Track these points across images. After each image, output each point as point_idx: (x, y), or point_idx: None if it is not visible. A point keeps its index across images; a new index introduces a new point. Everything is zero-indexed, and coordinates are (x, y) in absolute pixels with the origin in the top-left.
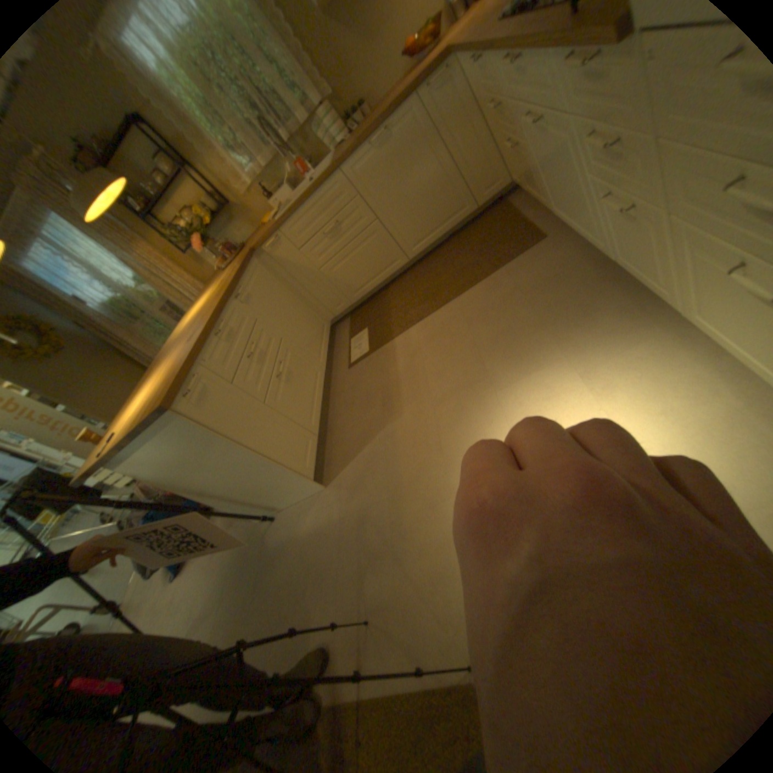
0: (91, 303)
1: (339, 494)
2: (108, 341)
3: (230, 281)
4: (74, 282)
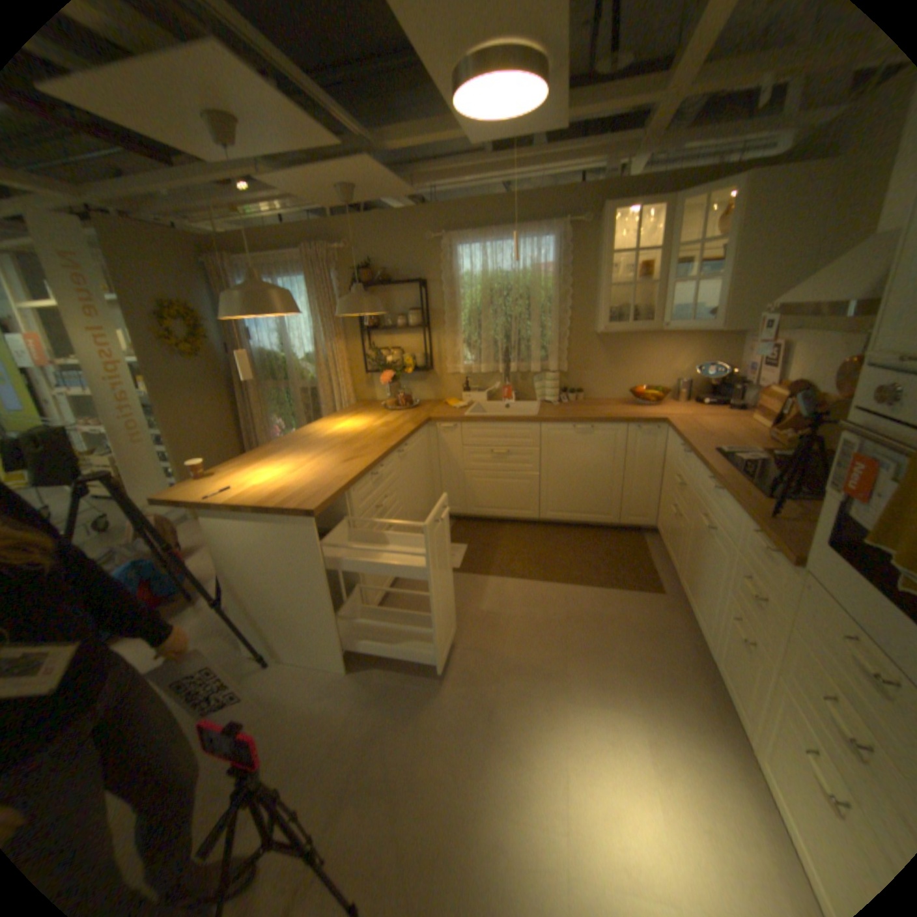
0: (253, 343)
1: (356, 694)
2: (233, 376)
3: (401, 435)
4: (259, 321)
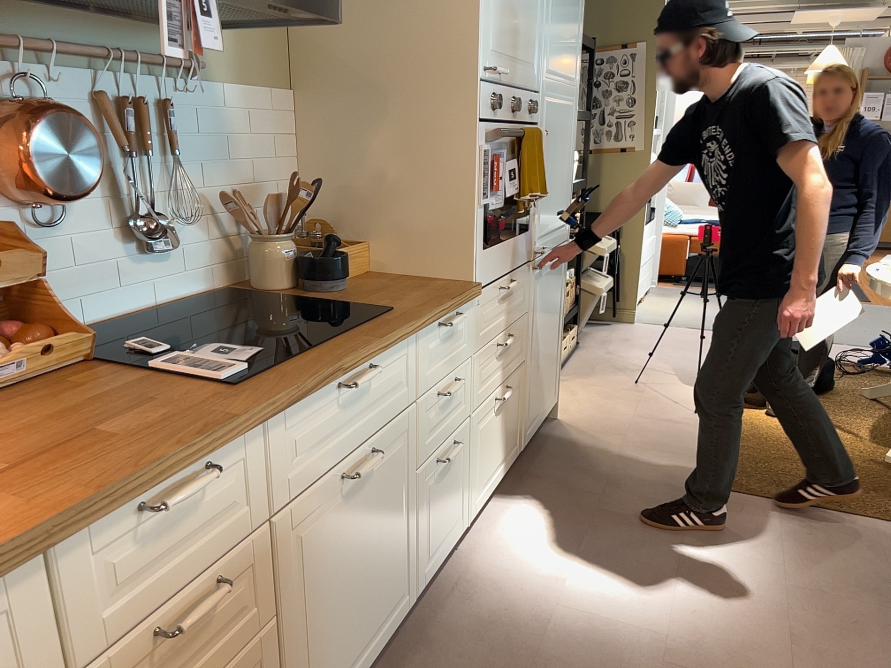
0: None
1: None
2: None
3: None
4: None
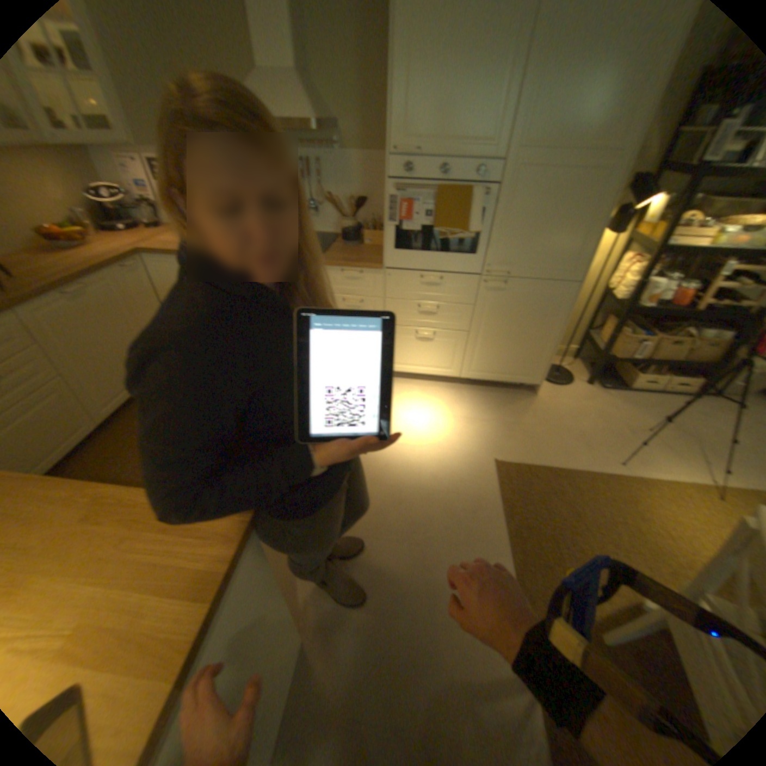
0: None
1: (327, 612)
2: None
3: None
4: None
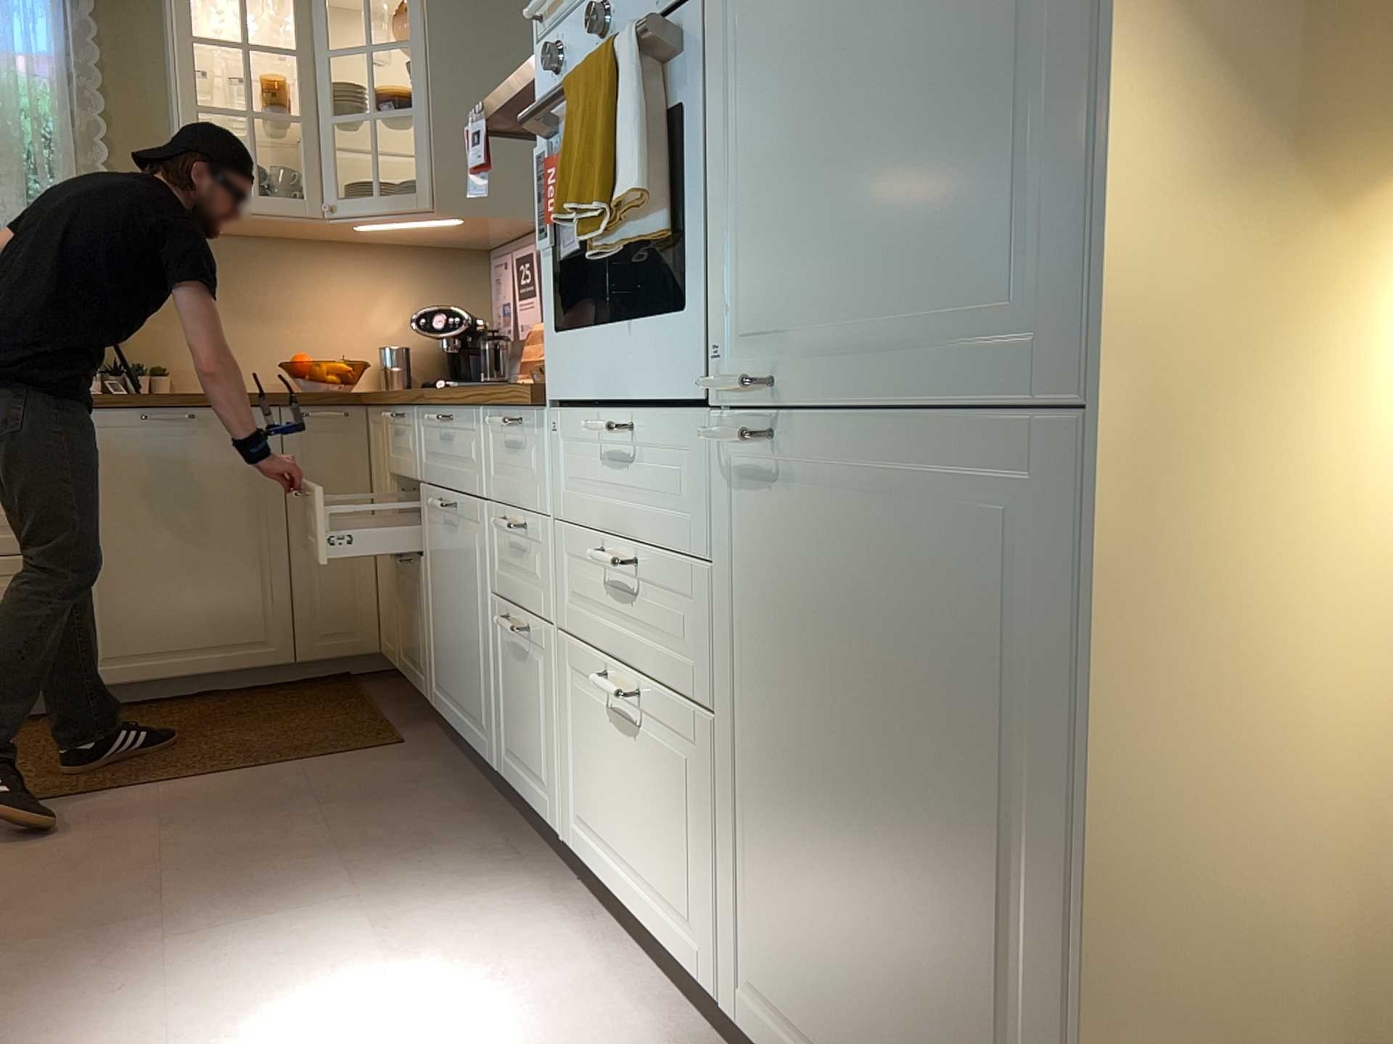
0: None
1: None
2: None
3: None
4: None
